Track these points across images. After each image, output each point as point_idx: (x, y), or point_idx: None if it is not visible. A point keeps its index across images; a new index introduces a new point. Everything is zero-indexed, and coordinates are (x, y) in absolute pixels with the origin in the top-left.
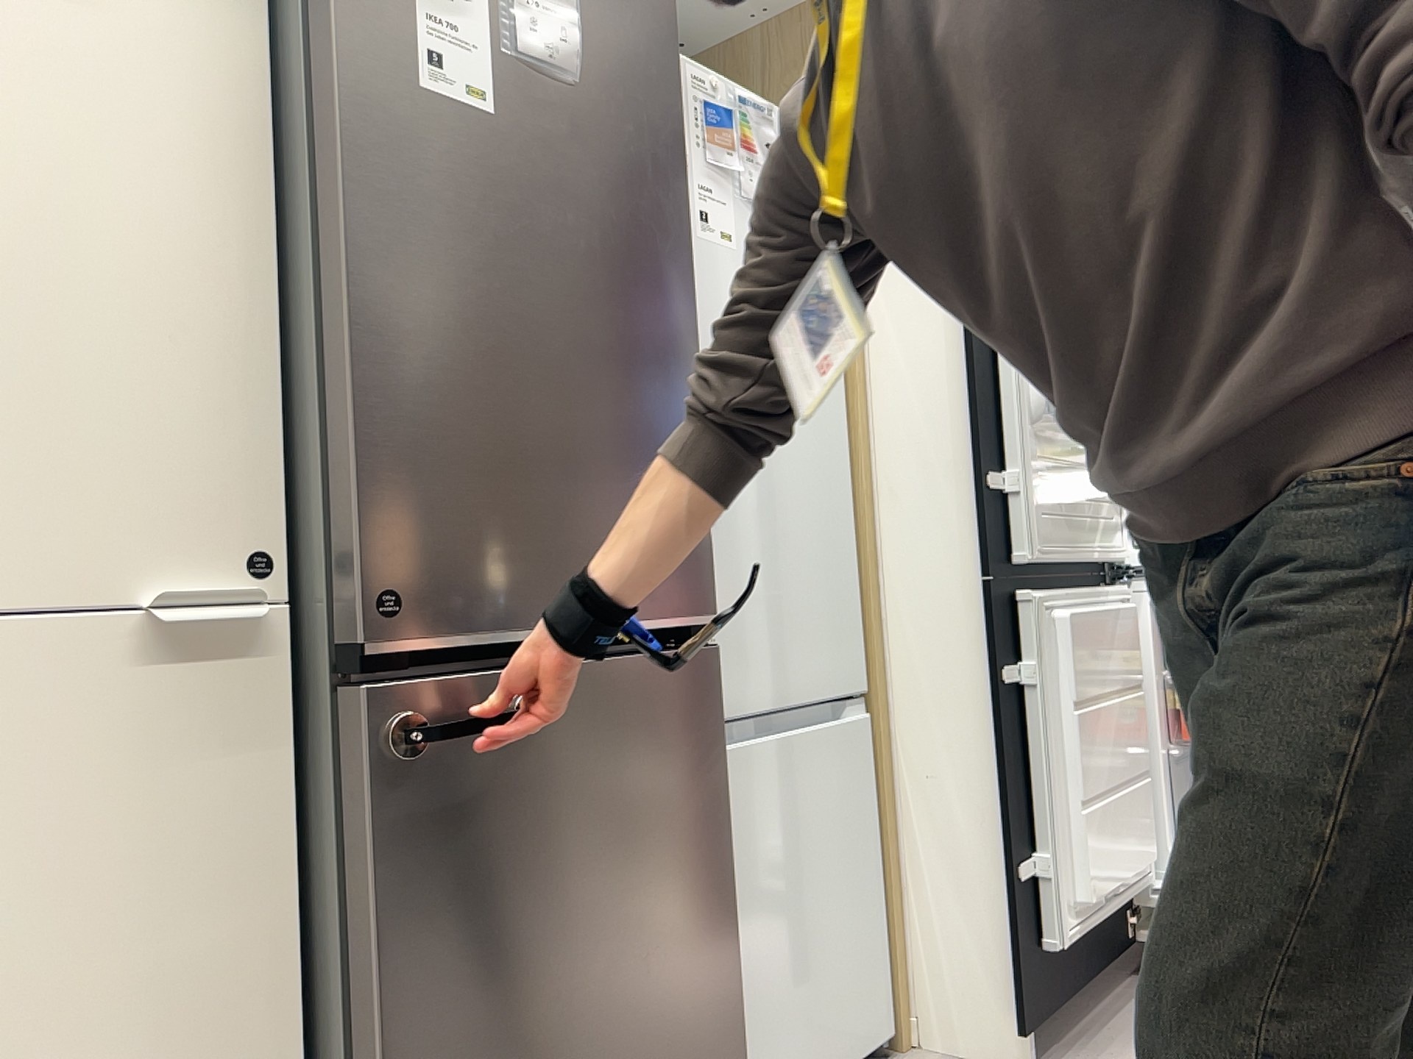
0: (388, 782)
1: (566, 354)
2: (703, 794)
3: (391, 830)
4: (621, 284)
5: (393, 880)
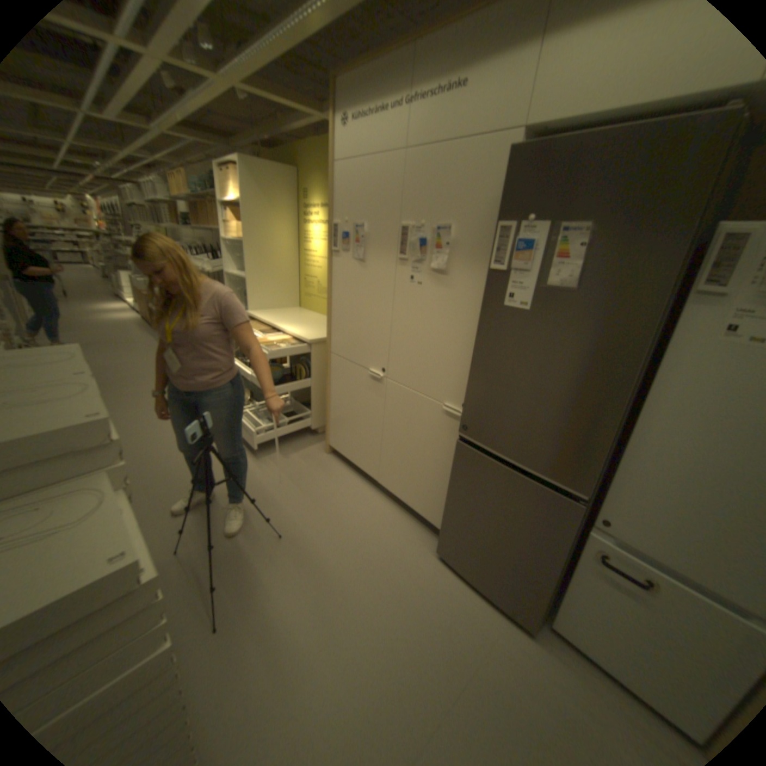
0: (459, 459)
1: (538, 387)
2: (555, 537)
3: (457, 467)
4: (577, 368)
5: (455, 475)
